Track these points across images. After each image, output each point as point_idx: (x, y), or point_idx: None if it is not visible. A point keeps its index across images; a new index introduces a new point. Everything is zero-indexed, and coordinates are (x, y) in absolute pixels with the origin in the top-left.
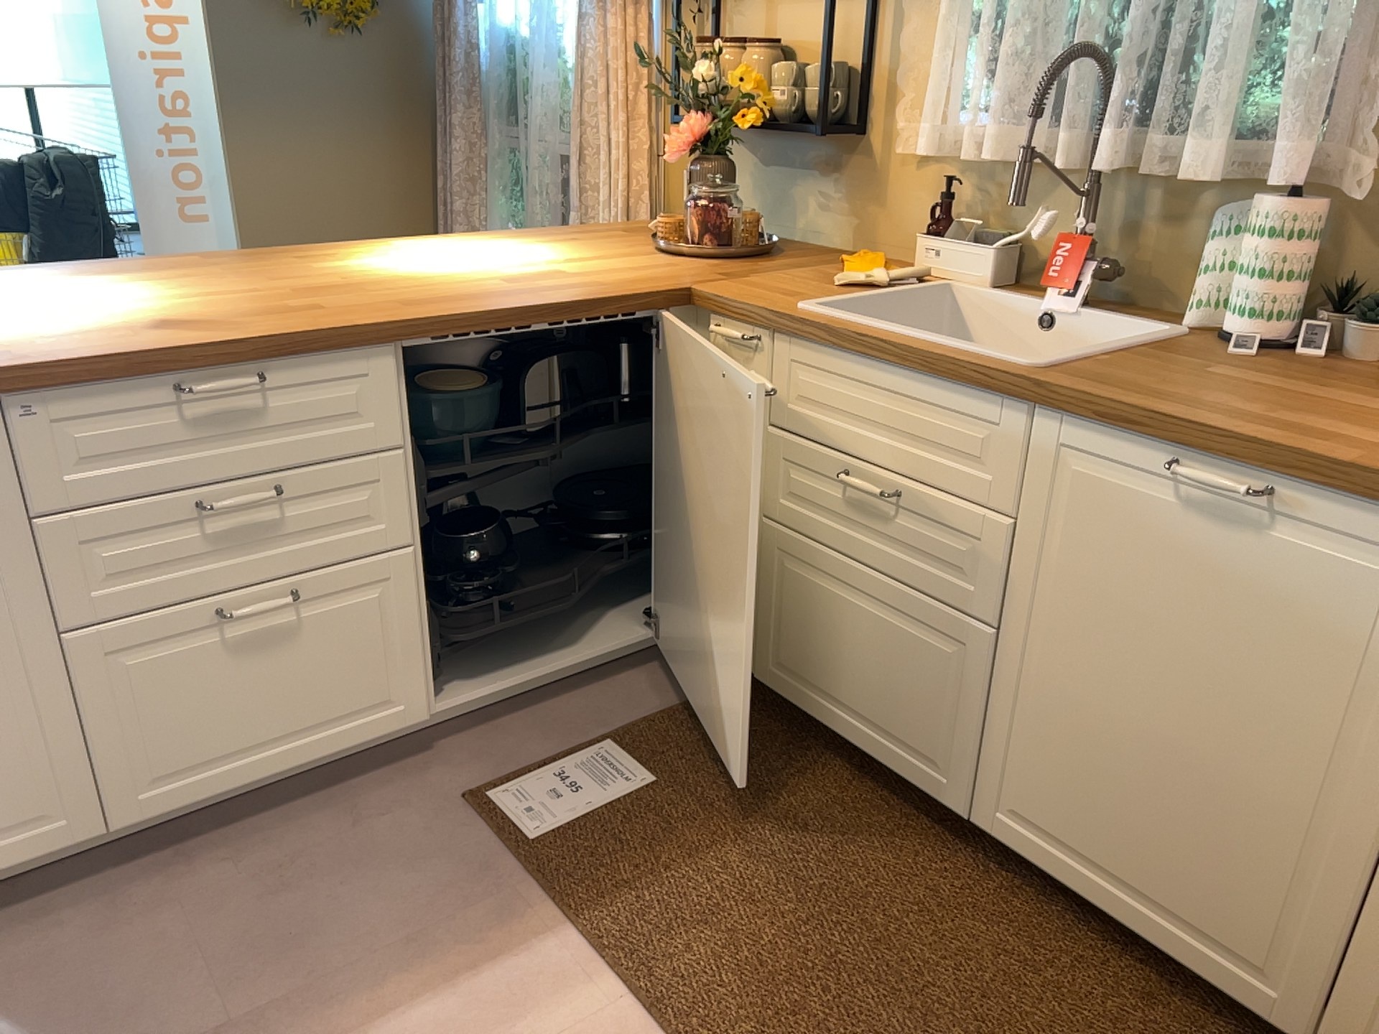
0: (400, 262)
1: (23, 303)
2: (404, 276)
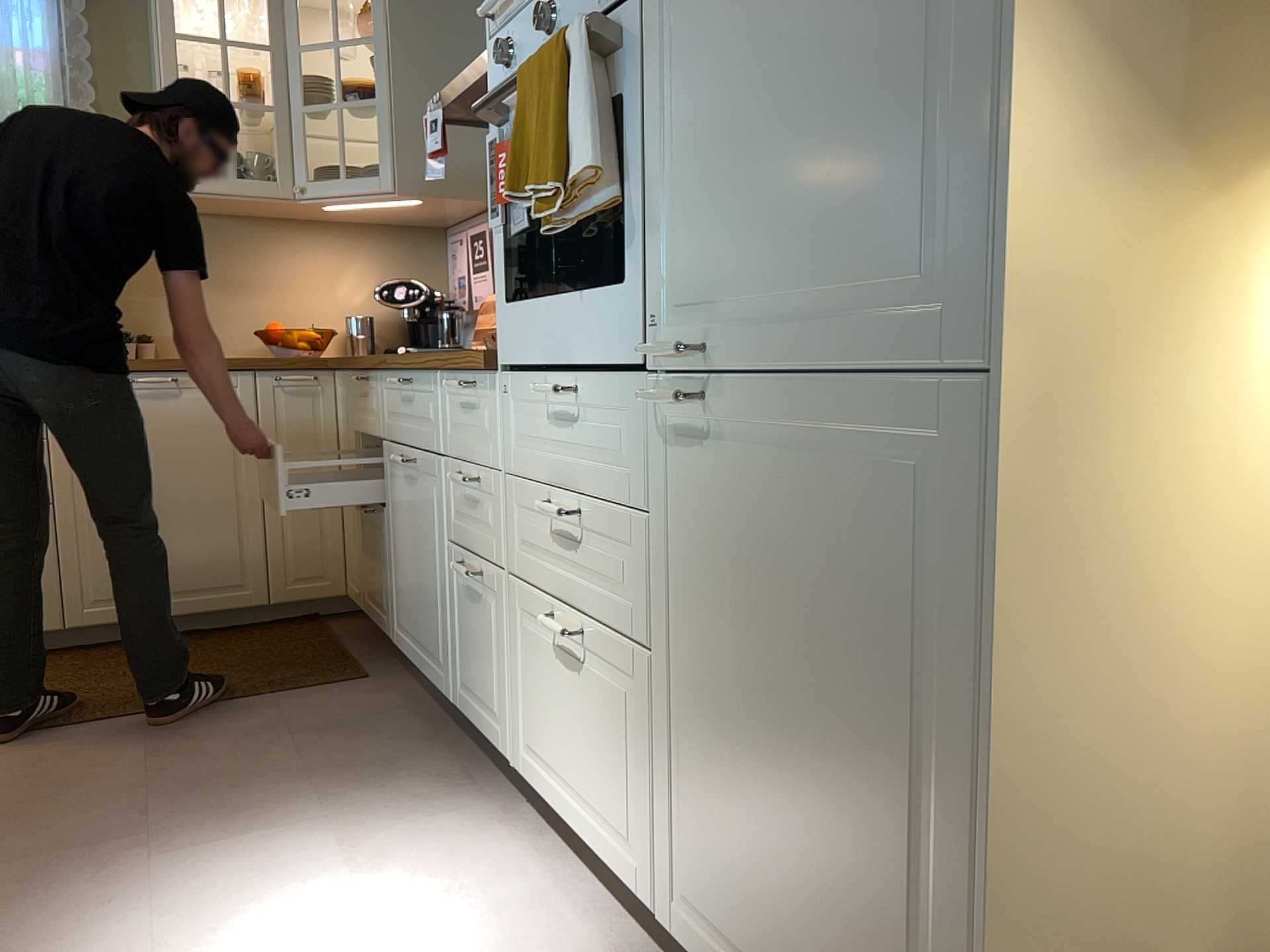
0: None
1: None
2: None
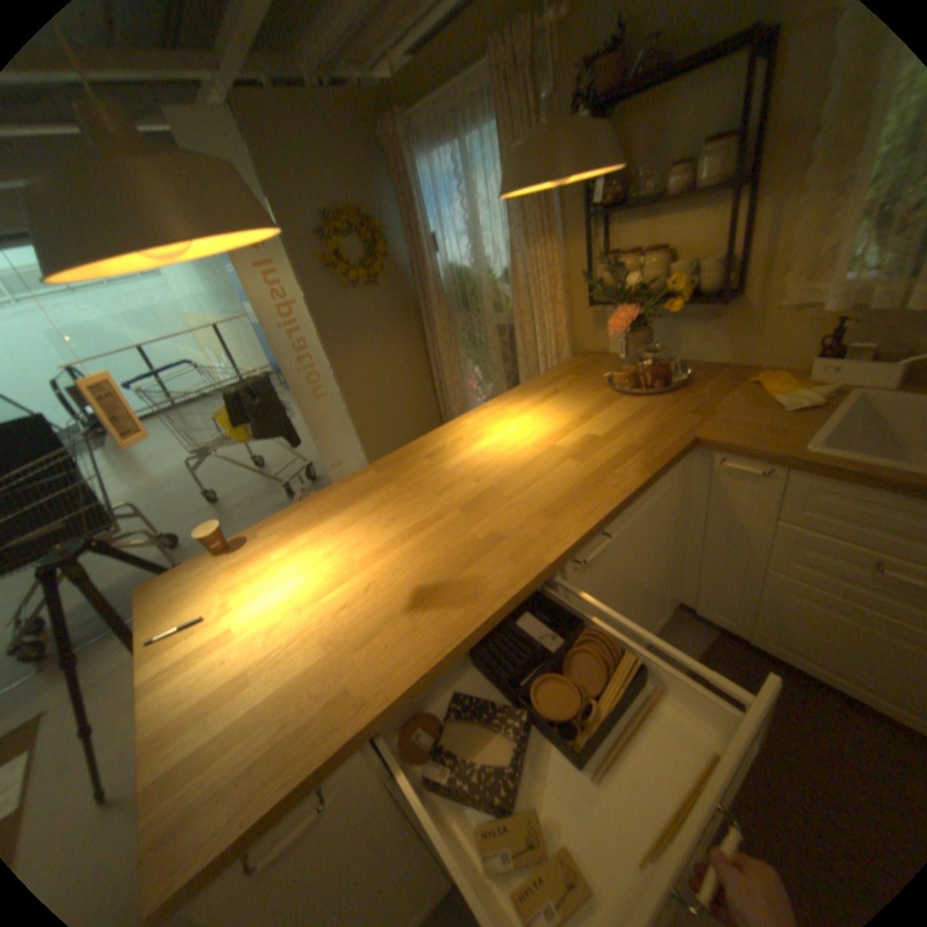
0: (487, 447)
1: (306, 575)
2: (507, 468)
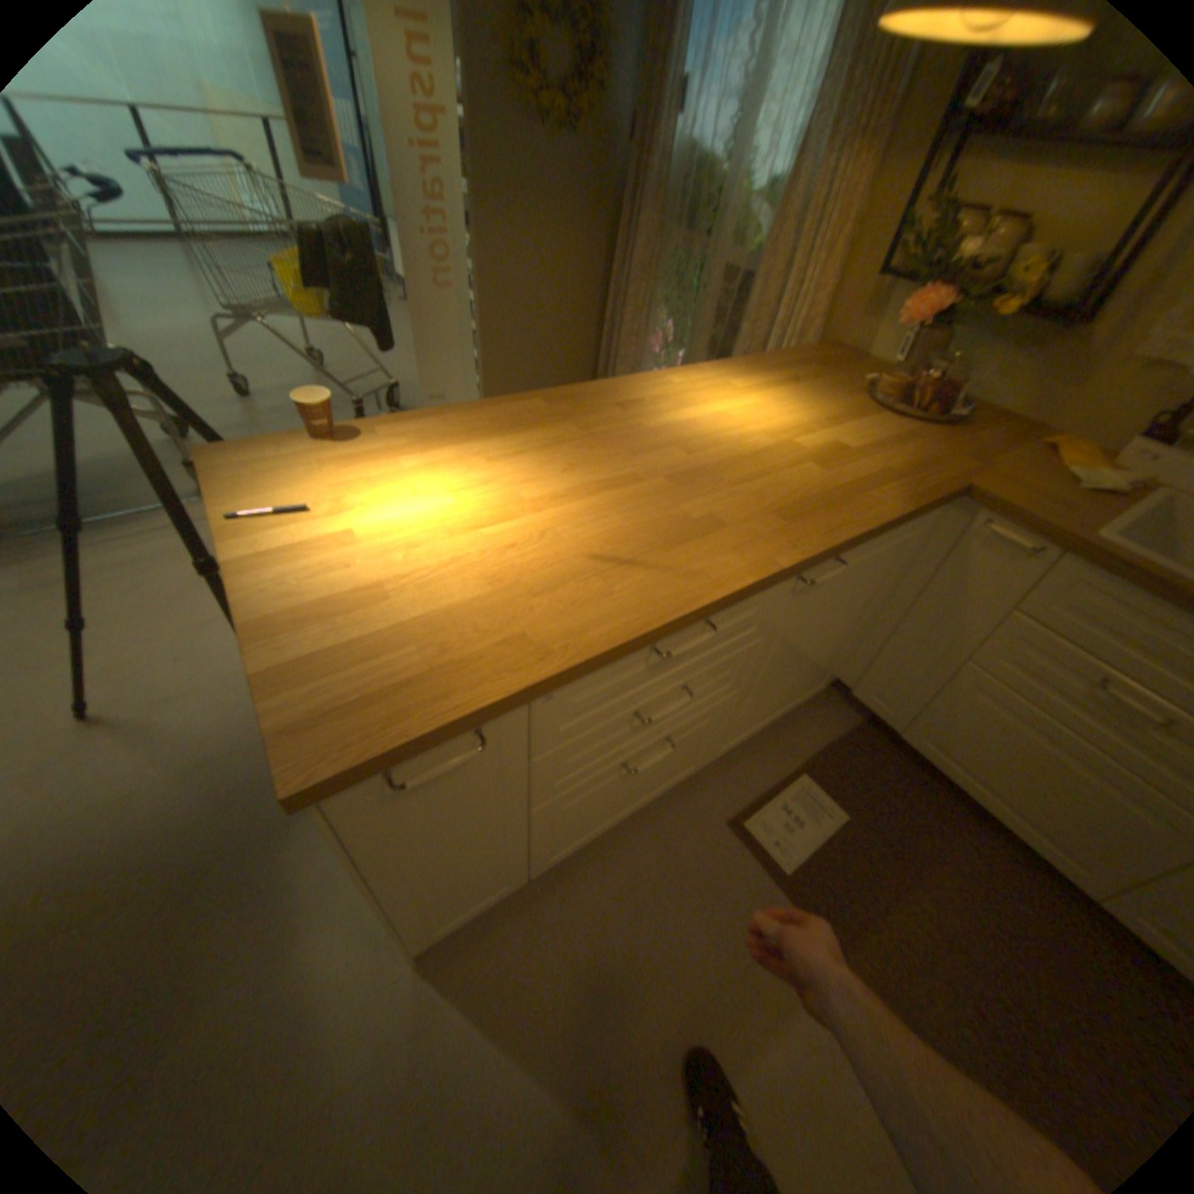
0: (703, 417)
1: (456, 496)
2: (730, 449)
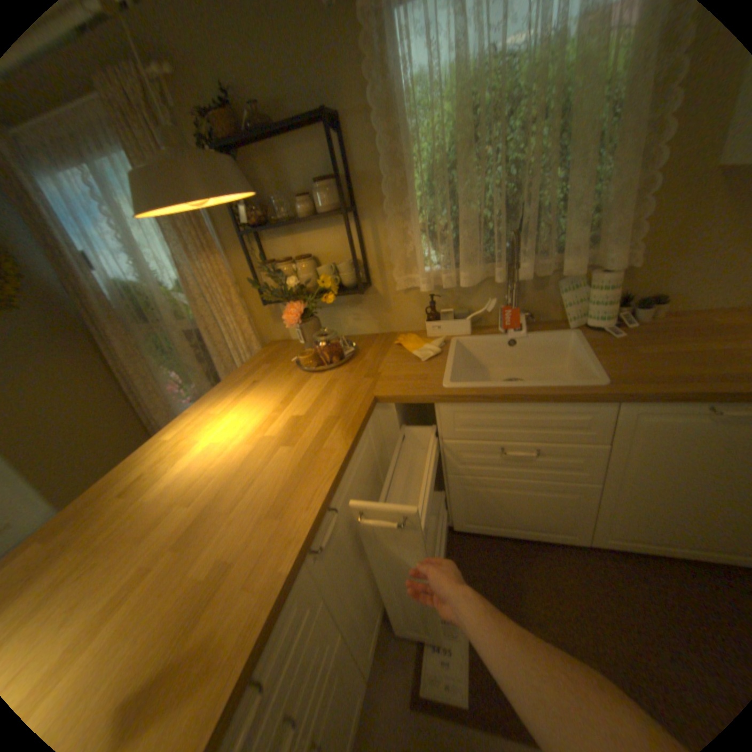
0: (196, 458)
1: None
2: (221, 475)
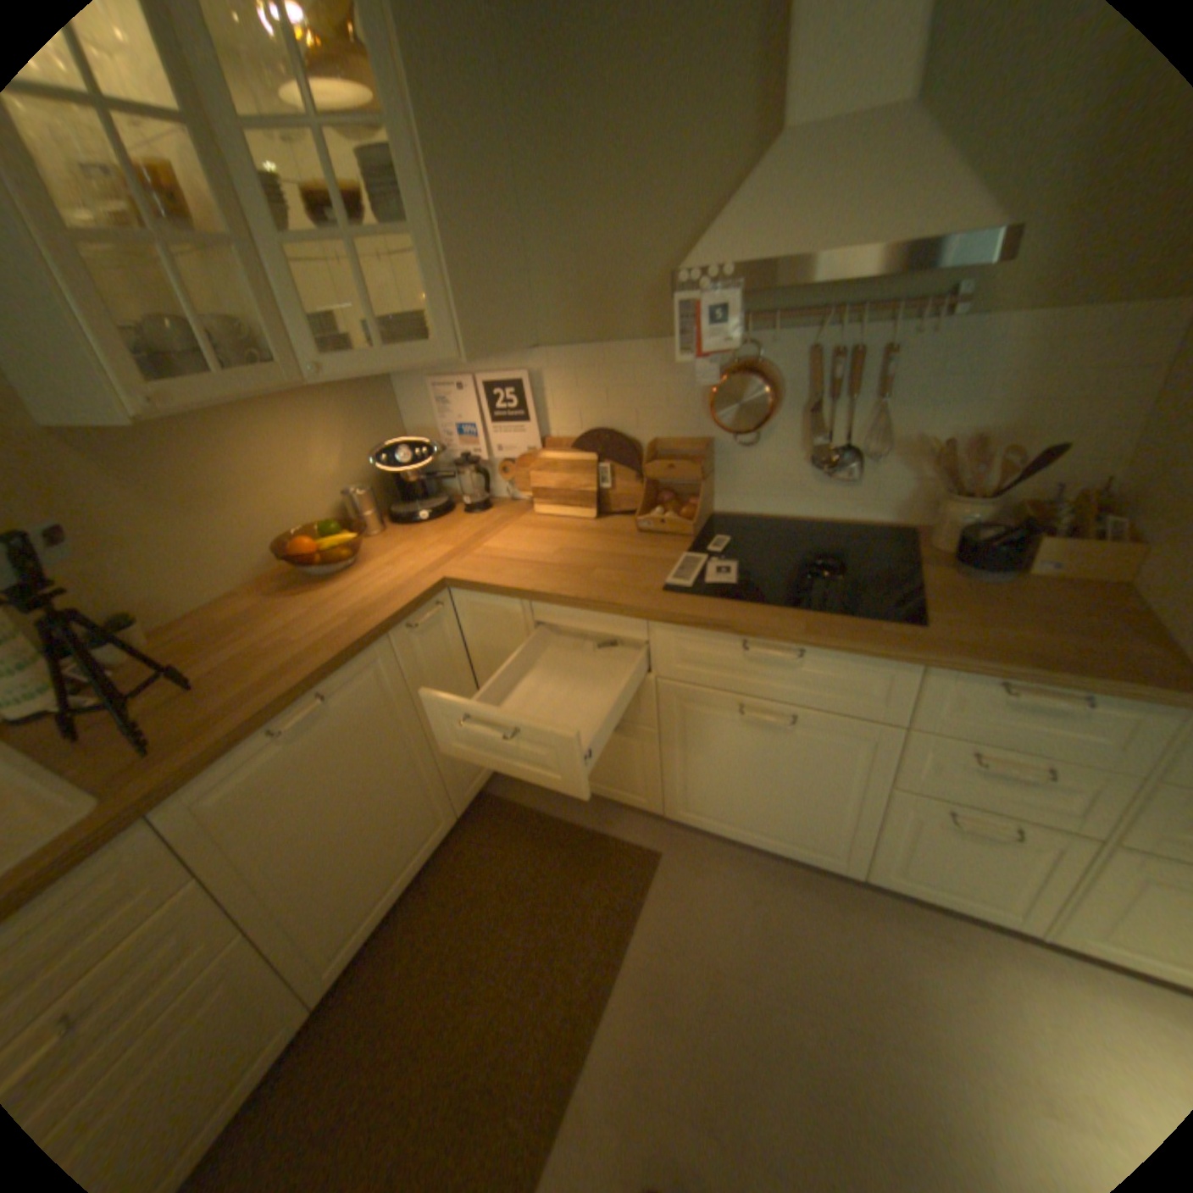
0: None
1: None
2: None
